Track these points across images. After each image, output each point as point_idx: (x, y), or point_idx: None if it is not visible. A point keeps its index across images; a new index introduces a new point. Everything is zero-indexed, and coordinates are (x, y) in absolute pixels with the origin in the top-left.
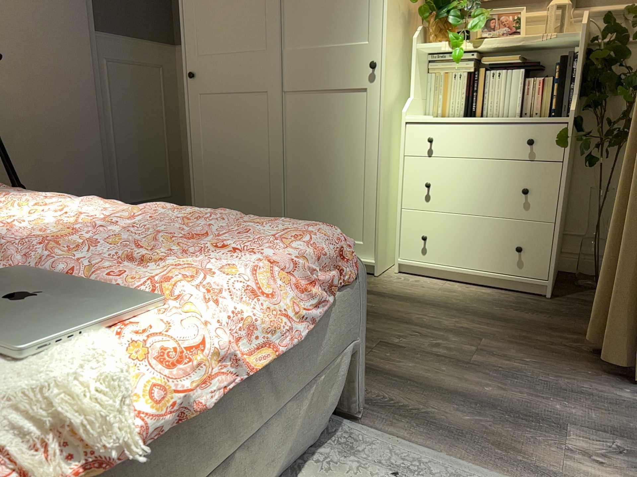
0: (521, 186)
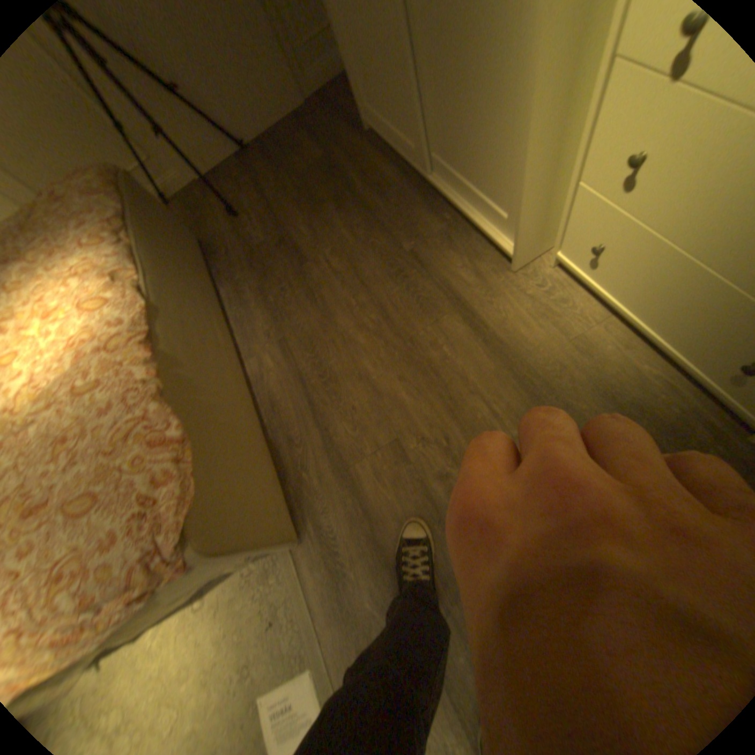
0: None
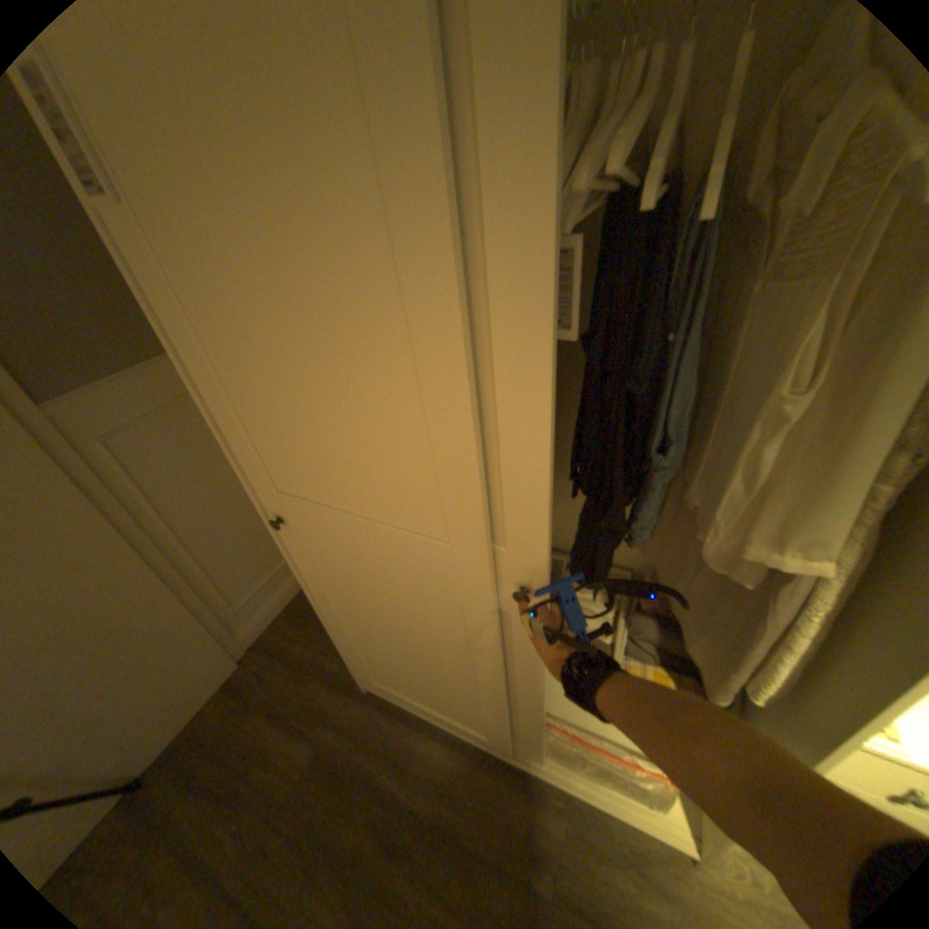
0: None
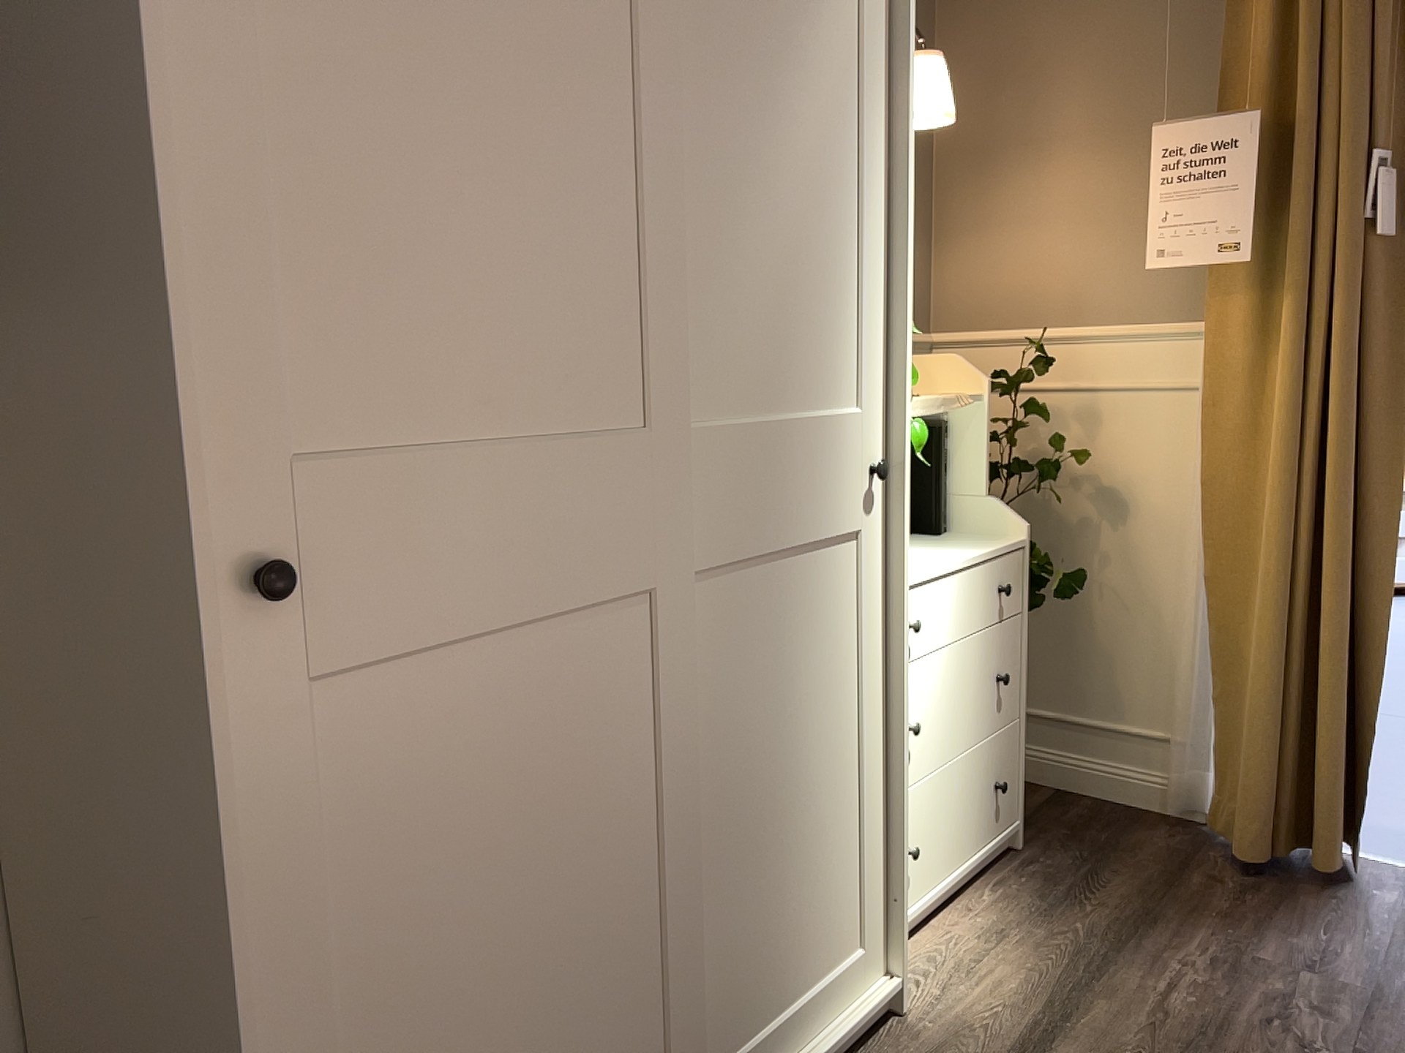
0: (994, 671)
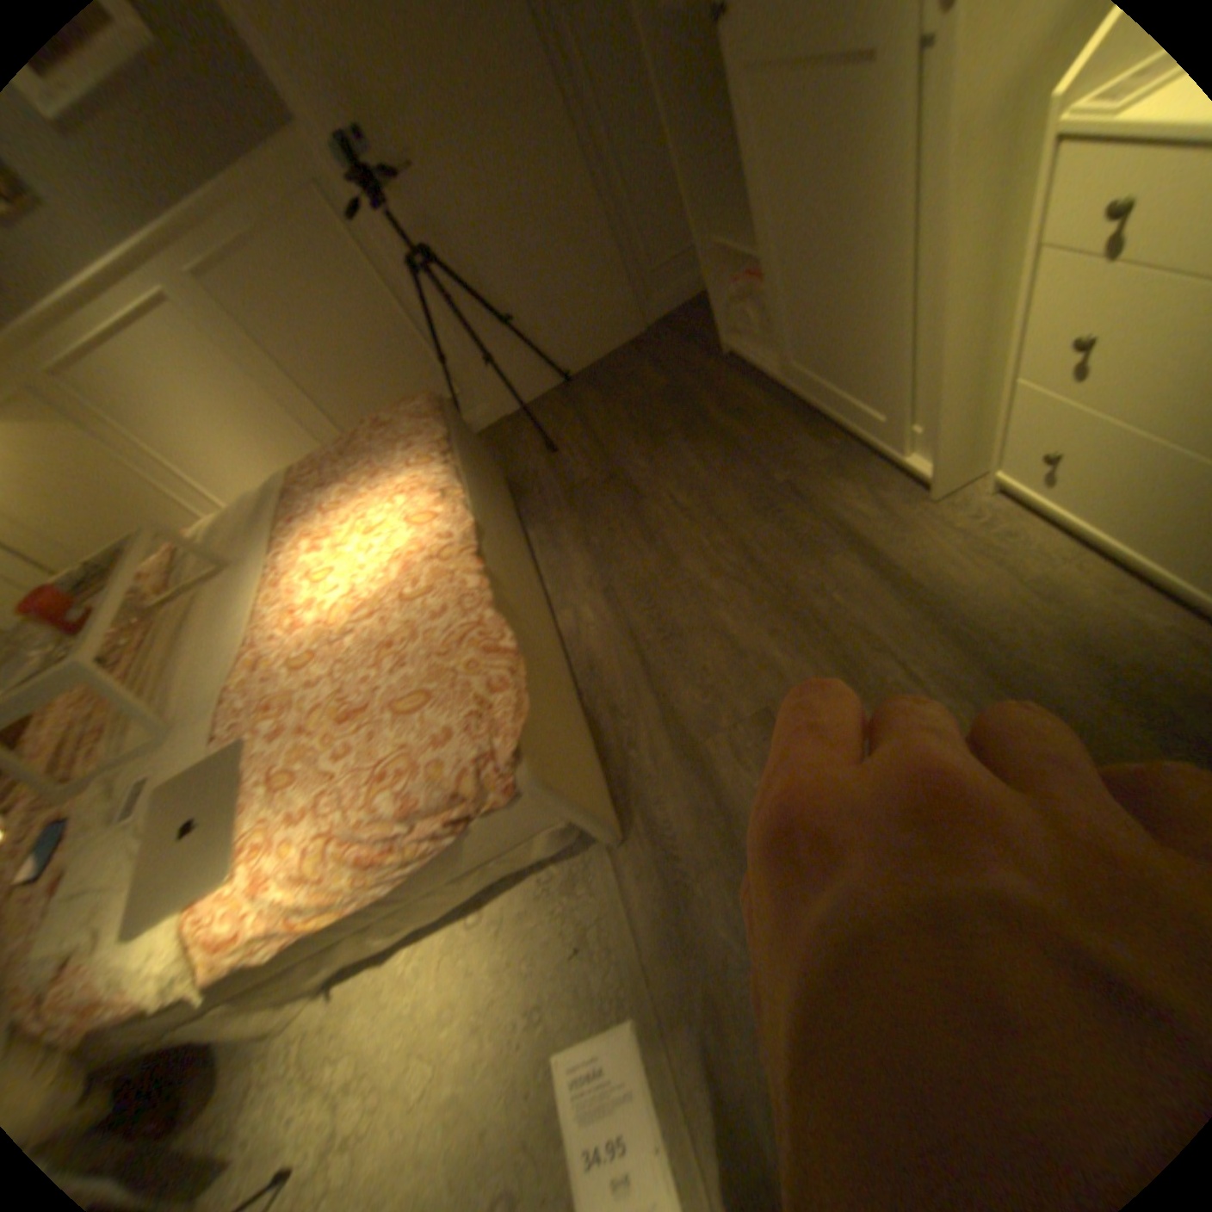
0: None
